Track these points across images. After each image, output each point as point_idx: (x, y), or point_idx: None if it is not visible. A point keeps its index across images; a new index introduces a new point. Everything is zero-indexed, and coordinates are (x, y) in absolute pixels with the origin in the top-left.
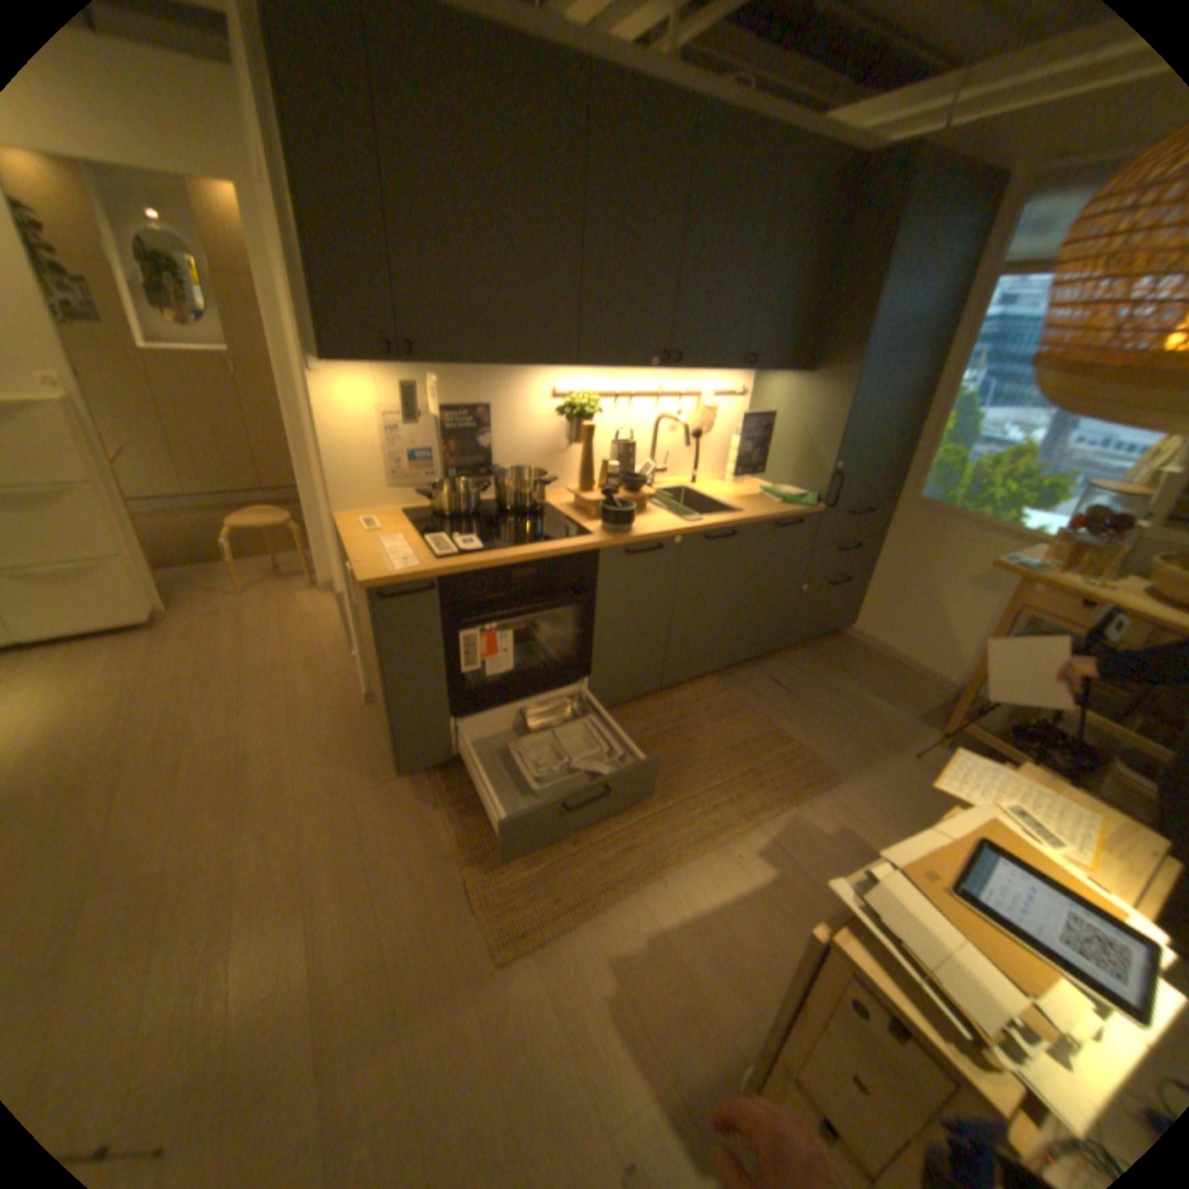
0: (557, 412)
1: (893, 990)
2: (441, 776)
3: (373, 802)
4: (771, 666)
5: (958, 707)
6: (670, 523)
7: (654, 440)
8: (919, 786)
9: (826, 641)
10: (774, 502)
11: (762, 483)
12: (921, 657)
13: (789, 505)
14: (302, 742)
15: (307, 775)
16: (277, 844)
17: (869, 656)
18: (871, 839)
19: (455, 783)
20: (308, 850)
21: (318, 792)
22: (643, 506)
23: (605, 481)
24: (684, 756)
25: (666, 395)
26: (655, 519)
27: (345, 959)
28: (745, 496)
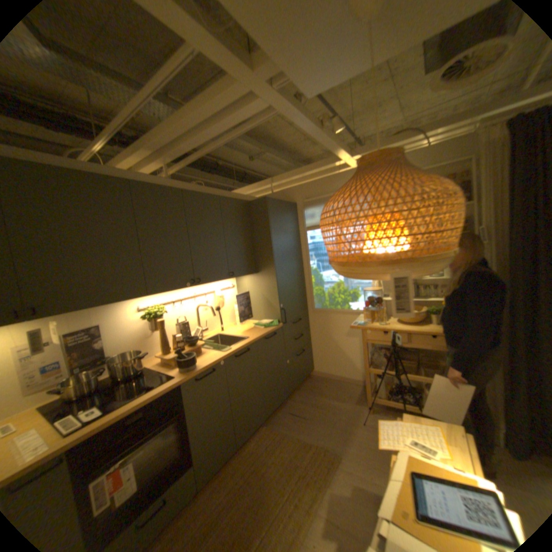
0: (142, 318)
1: None
2: None
3: None
4: (288, 407)
5: (367, 391)
6: (216, 355)
7: (199, 317)
8: (371, 441)
9: (306, 382)
10: (261, 328)
11: (254, 321)
12: (344, 374)
13: (268, 328)
14: None
15: None
16: None
17: (325, 382)
18: (367, 487)
19: None
20: None
21: None
22: (201, 350)
23: (177, 344)
24: (262, 489)
25: (199, 295)
26: (208, 356)
27: None
28: (248, 330)
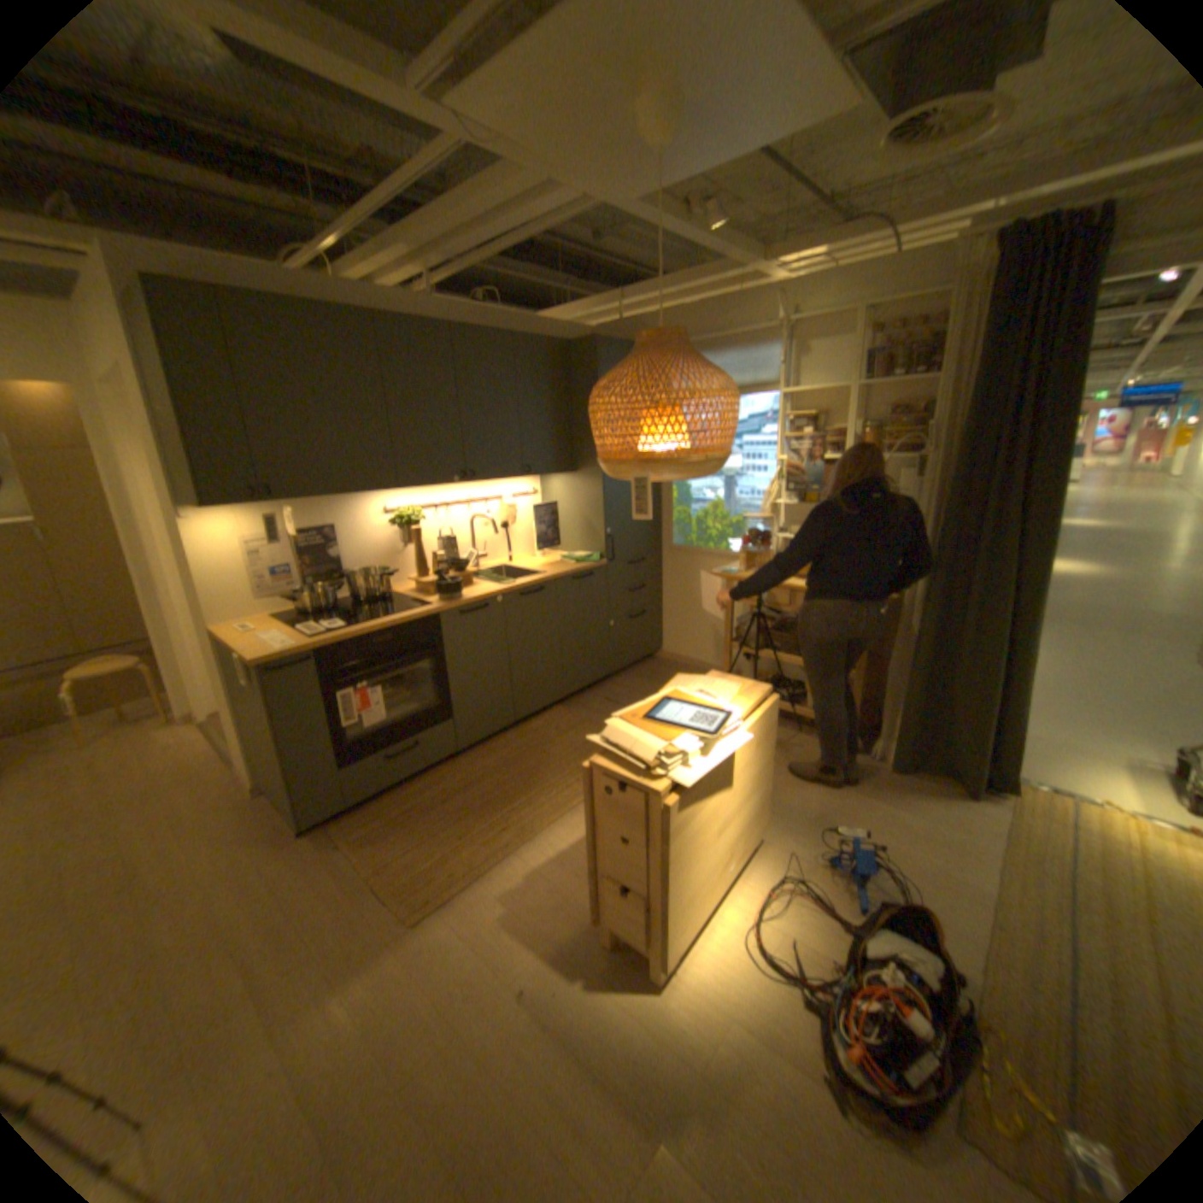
0: (390, 523)
1: (615, 769)
2: (336, 828)
3: (276, 863)
4: (603, 690)
5: None
6: (492, 588)
7: (472, 534)
8: None
9: (643, 665)
10: (570, 564)
11: (563, 554)
12: (707, 658)
13: (581, 564)
14: (192, 842)
15: (205, 863)
16: (189, 917)
17: (675, 667)
18: None
19: (350, 830)
20: (220, 911)
21: (219, 872)
22: (471, 581)
23: (439, 569)
24: (540, 763)
25: (474, 501)
26: (480, 588)
27: (275, 967)
28: (549, 564)
